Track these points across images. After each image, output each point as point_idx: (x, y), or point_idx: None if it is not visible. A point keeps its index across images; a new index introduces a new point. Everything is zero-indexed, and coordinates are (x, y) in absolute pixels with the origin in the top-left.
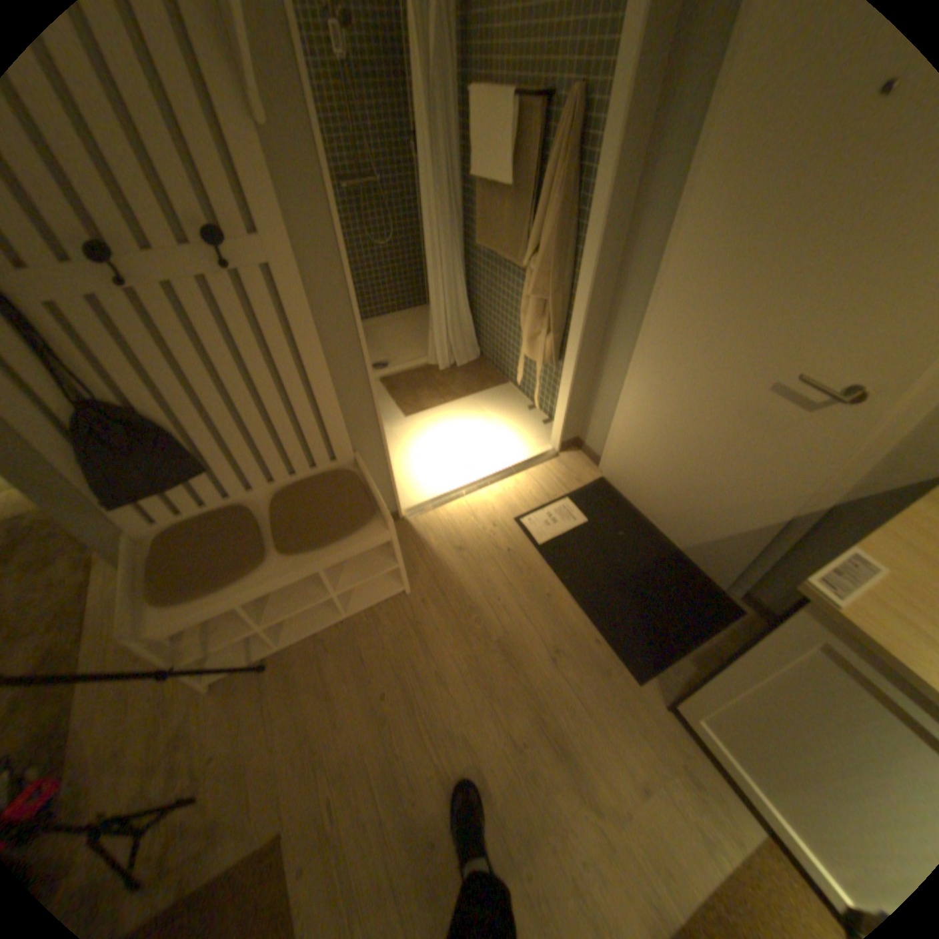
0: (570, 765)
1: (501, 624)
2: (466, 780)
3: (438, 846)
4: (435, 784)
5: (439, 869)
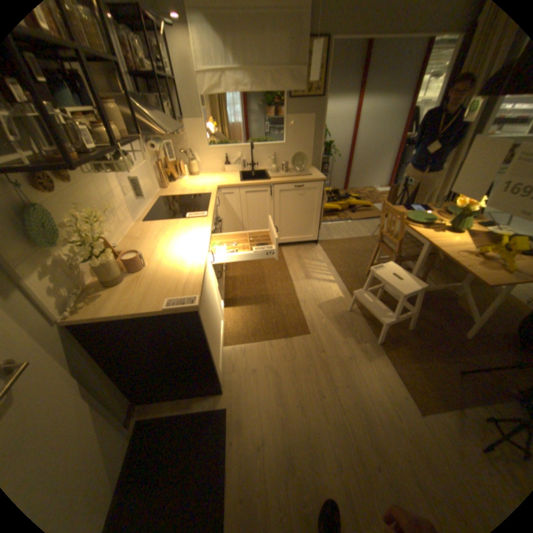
0: (279, 392)
1: (287, 492)
2: (330, 405)
3: (345, 386)
4: (345, 408)
5: (345, 380)
